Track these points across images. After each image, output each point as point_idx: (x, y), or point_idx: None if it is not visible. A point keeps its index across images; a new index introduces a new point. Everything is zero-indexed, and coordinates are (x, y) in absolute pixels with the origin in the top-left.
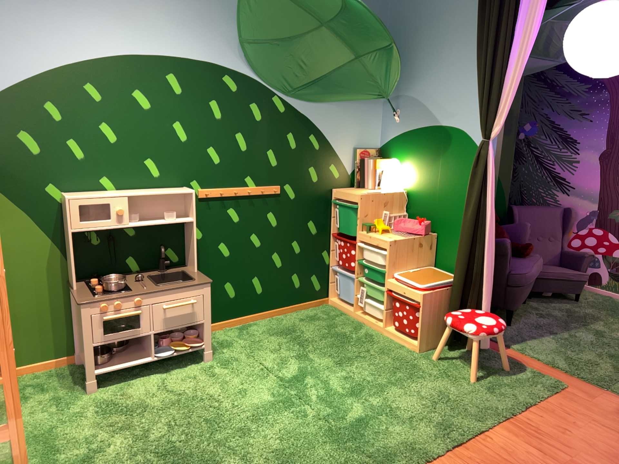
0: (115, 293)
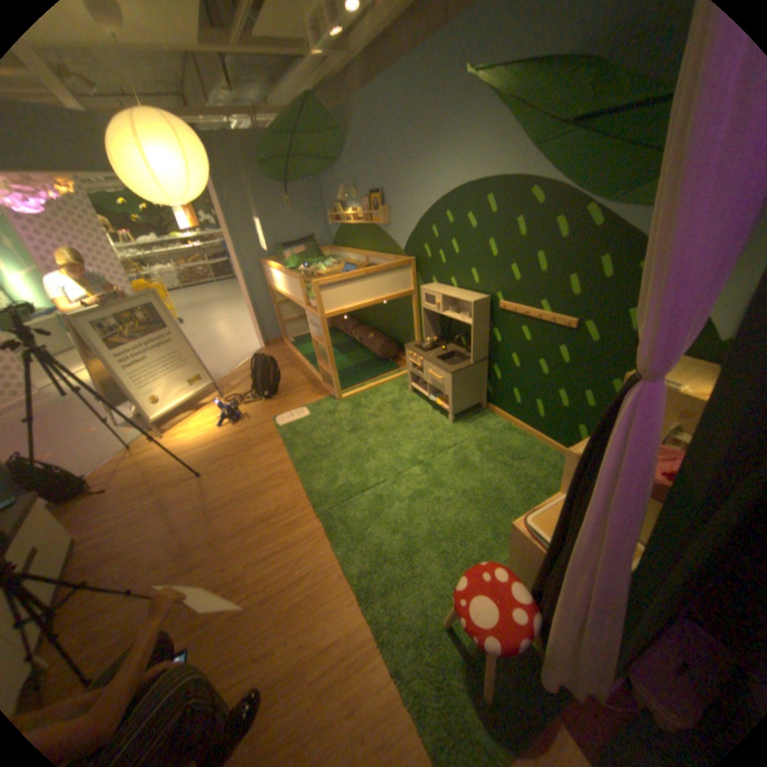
0: (420, 351)
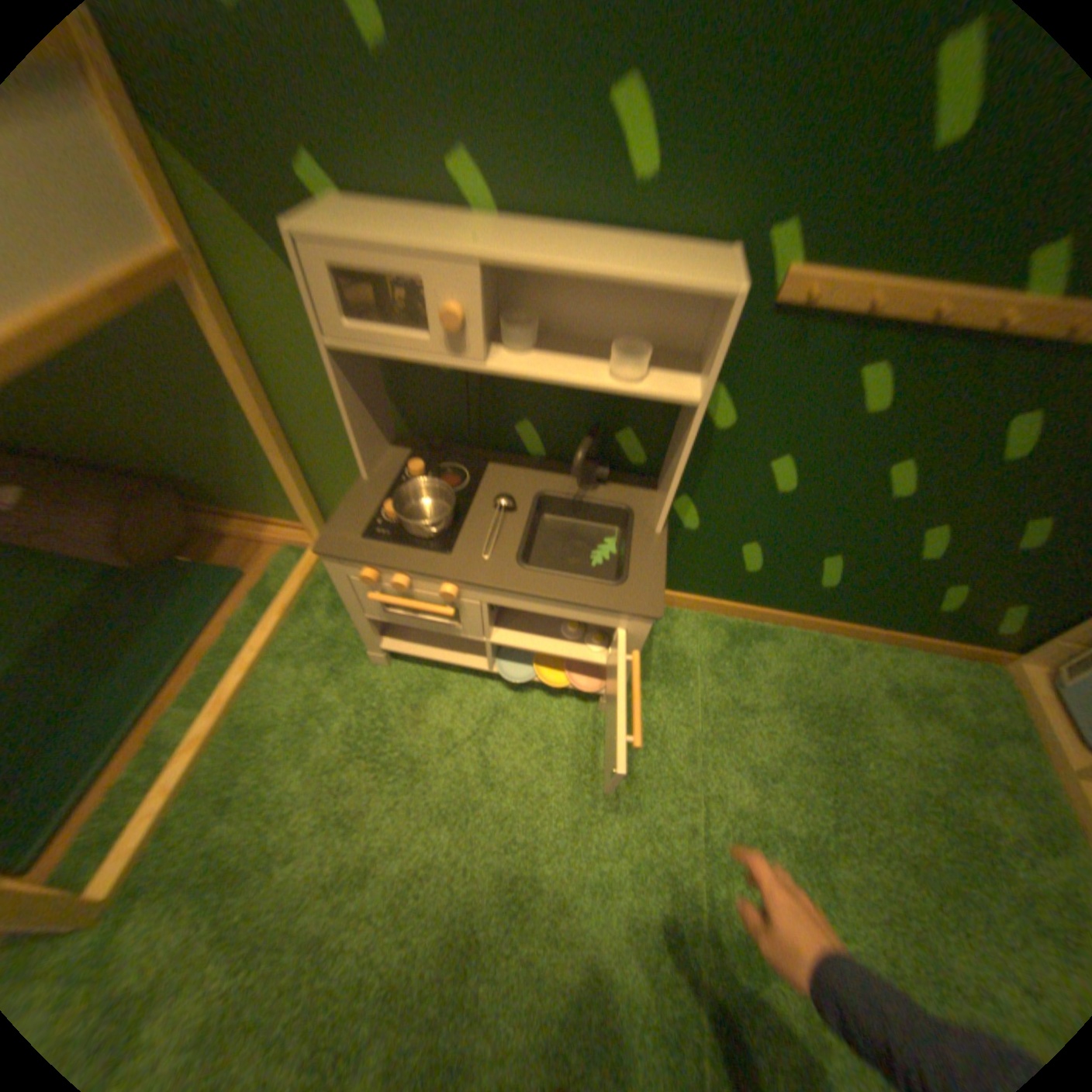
0: (416, 545)
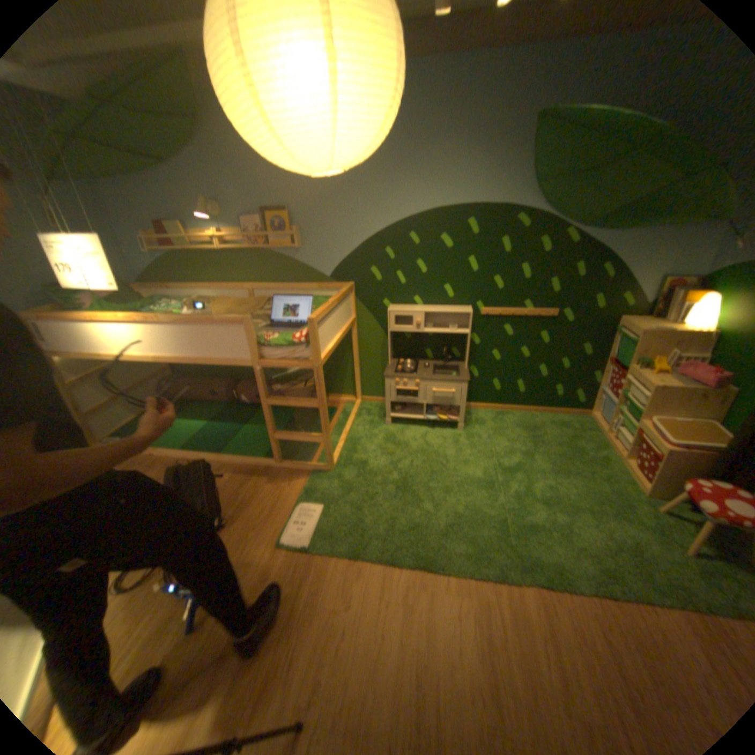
0: (406, 374)
